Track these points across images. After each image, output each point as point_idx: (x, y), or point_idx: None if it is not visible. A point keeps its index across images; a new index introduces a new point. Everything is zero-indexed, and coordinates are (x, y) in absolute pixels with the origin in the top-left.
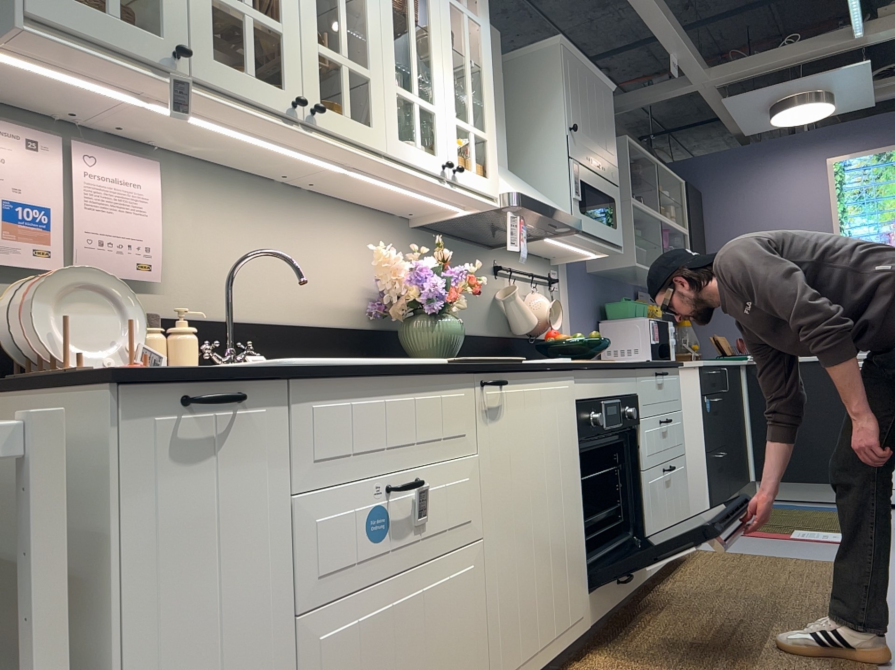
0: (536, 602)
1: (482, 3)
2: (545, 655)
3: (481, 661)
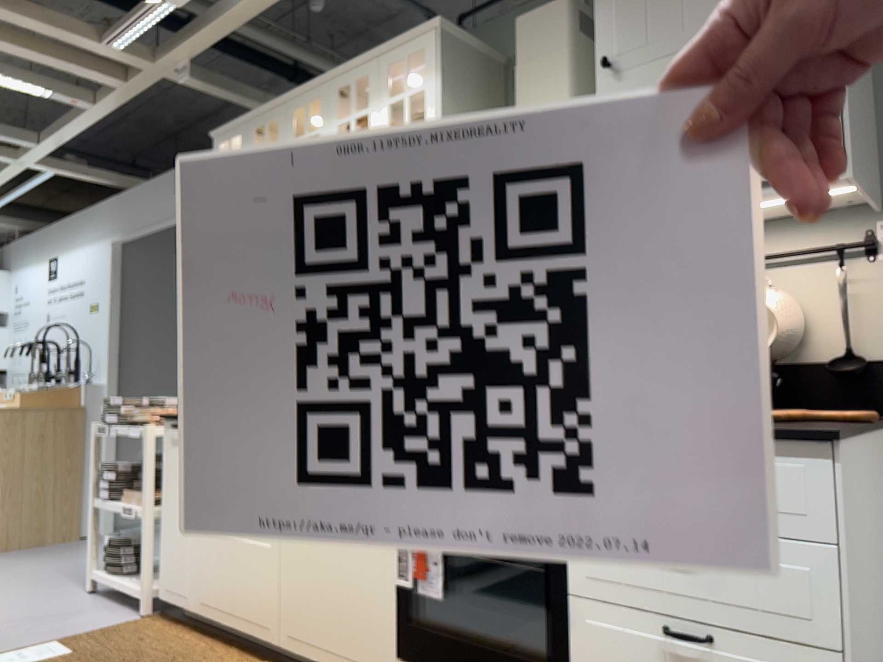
0: (321, 610)
1: (426, 66)
2: (328, 659)
3: (272, 609)
